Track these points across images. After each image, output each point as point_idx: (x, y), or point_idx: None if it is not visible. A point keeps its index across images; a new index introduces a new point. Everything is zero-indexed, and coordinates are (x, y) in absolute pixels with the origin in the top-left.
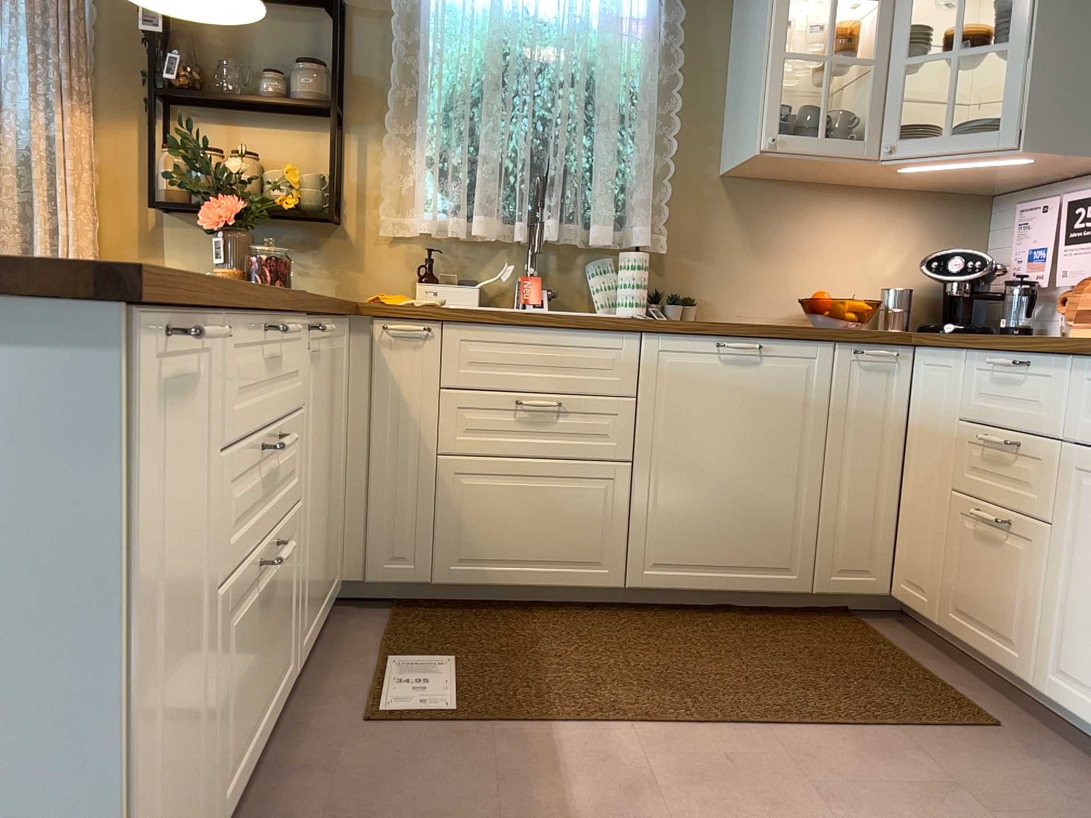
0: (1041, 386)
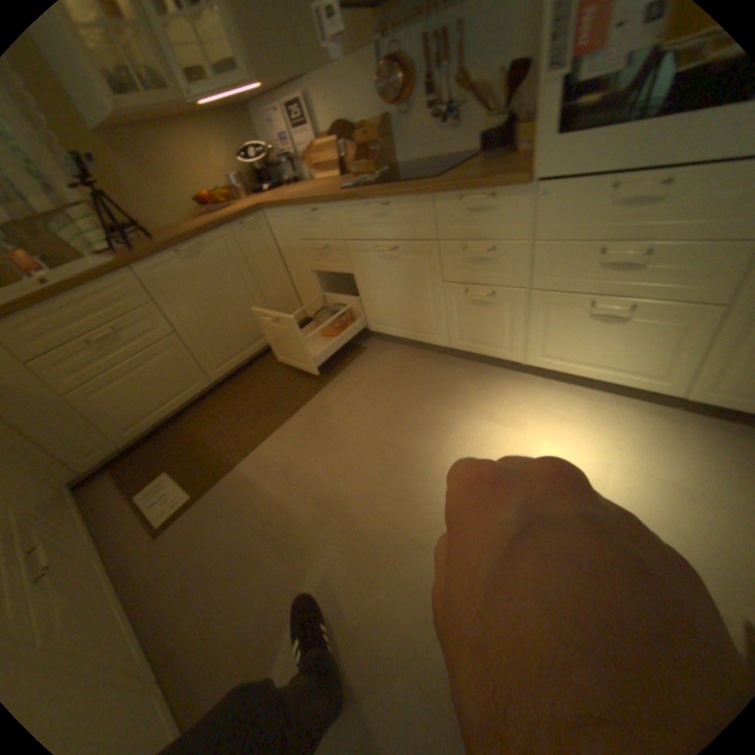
0: (324, 217)
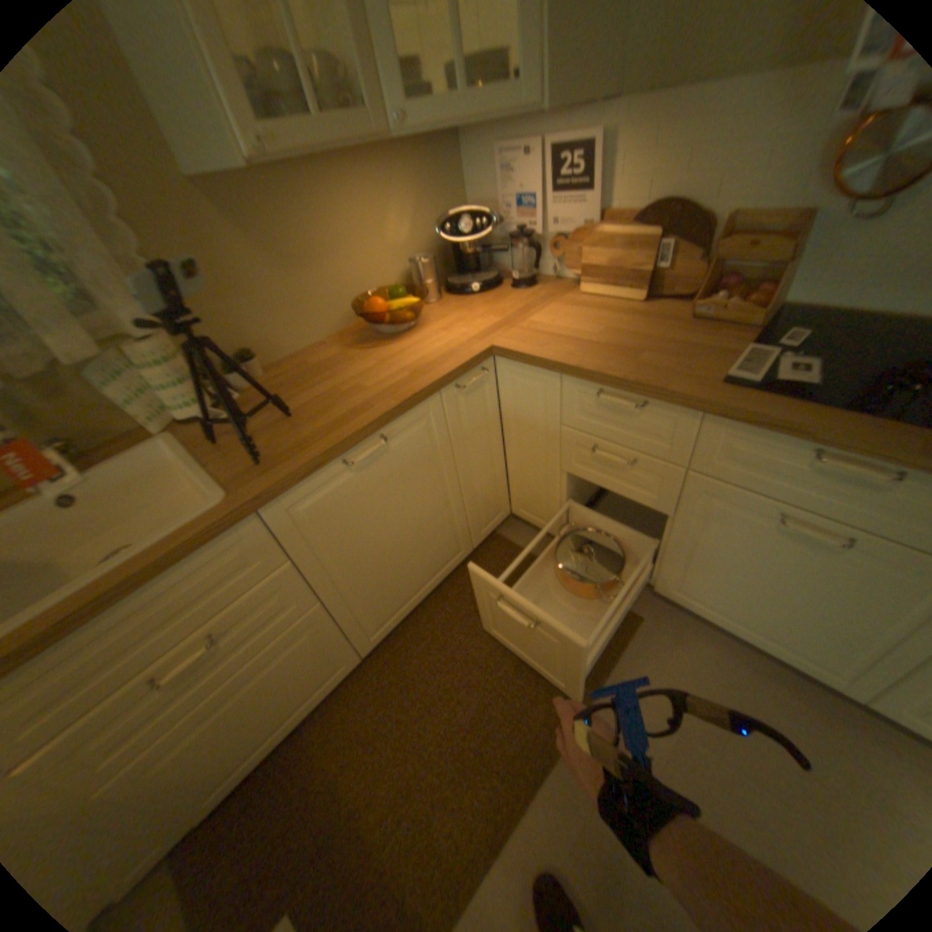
0: (660, 422)
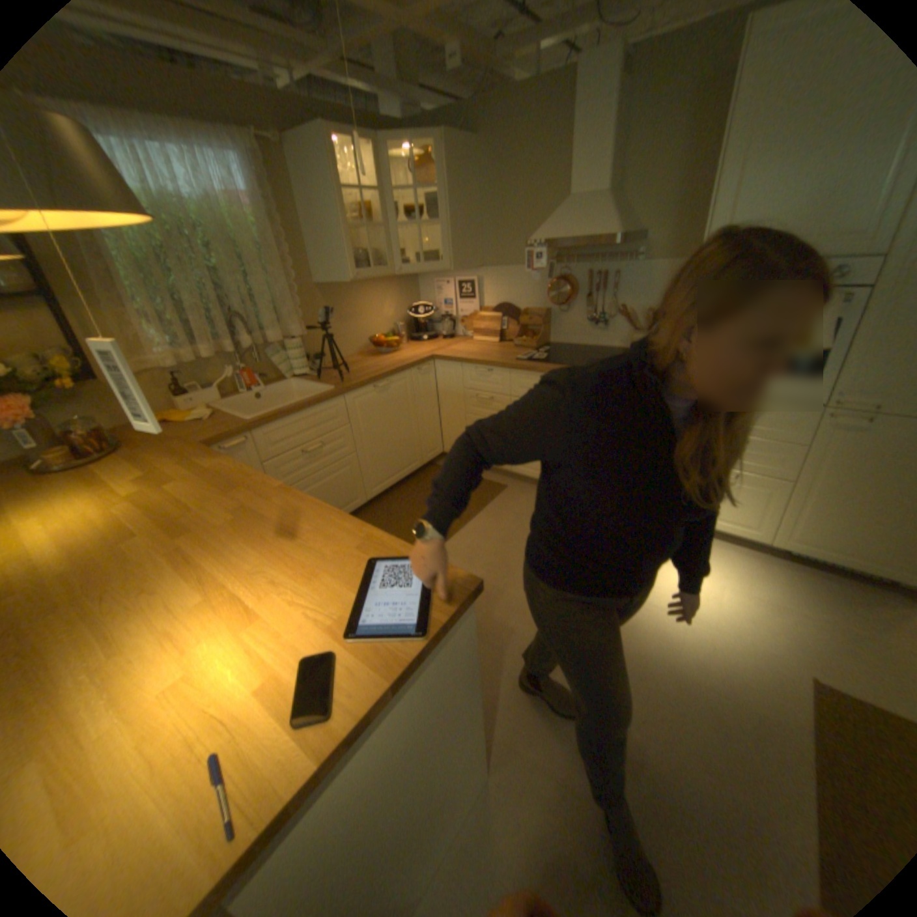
0: (497, 378)
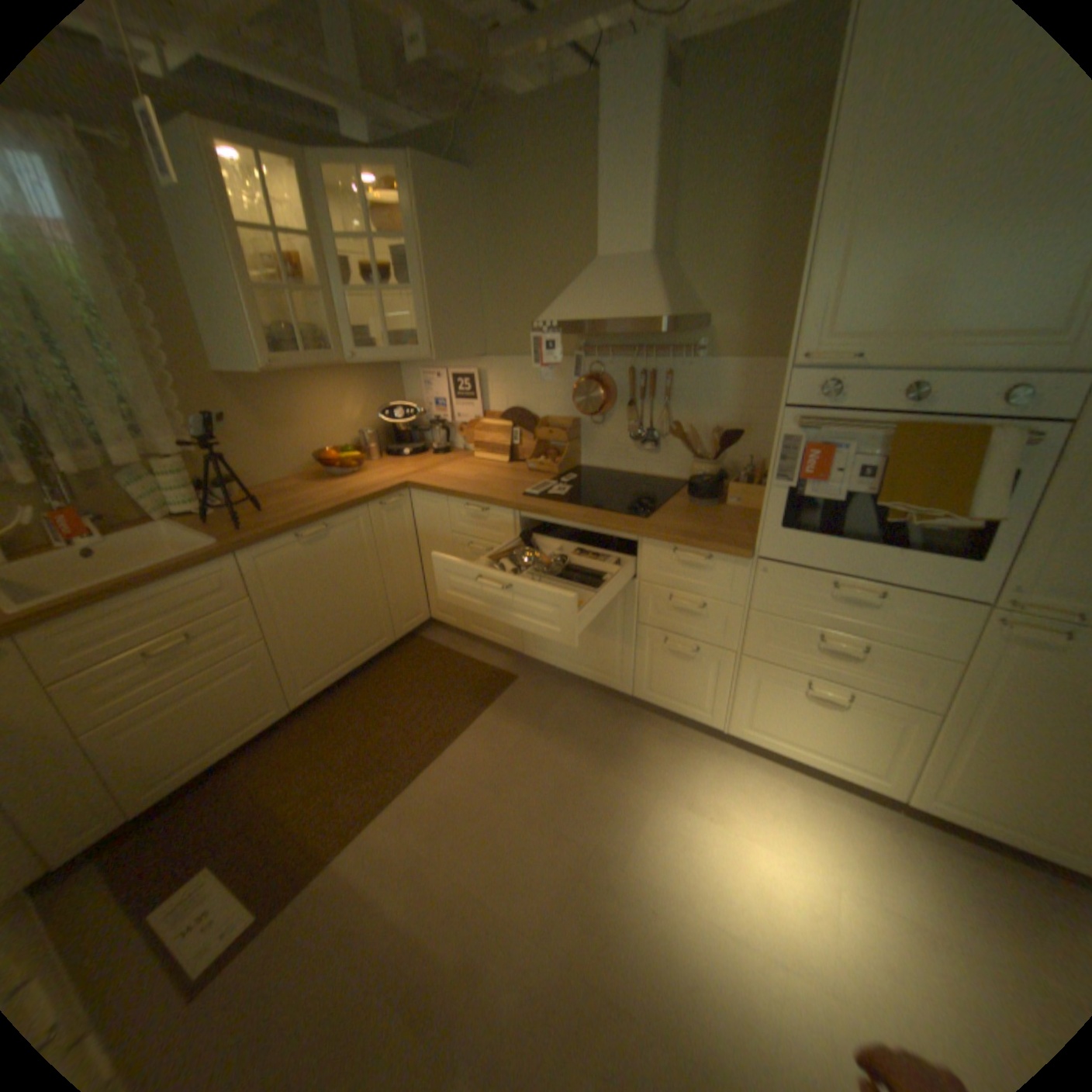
0: (497, 521)
